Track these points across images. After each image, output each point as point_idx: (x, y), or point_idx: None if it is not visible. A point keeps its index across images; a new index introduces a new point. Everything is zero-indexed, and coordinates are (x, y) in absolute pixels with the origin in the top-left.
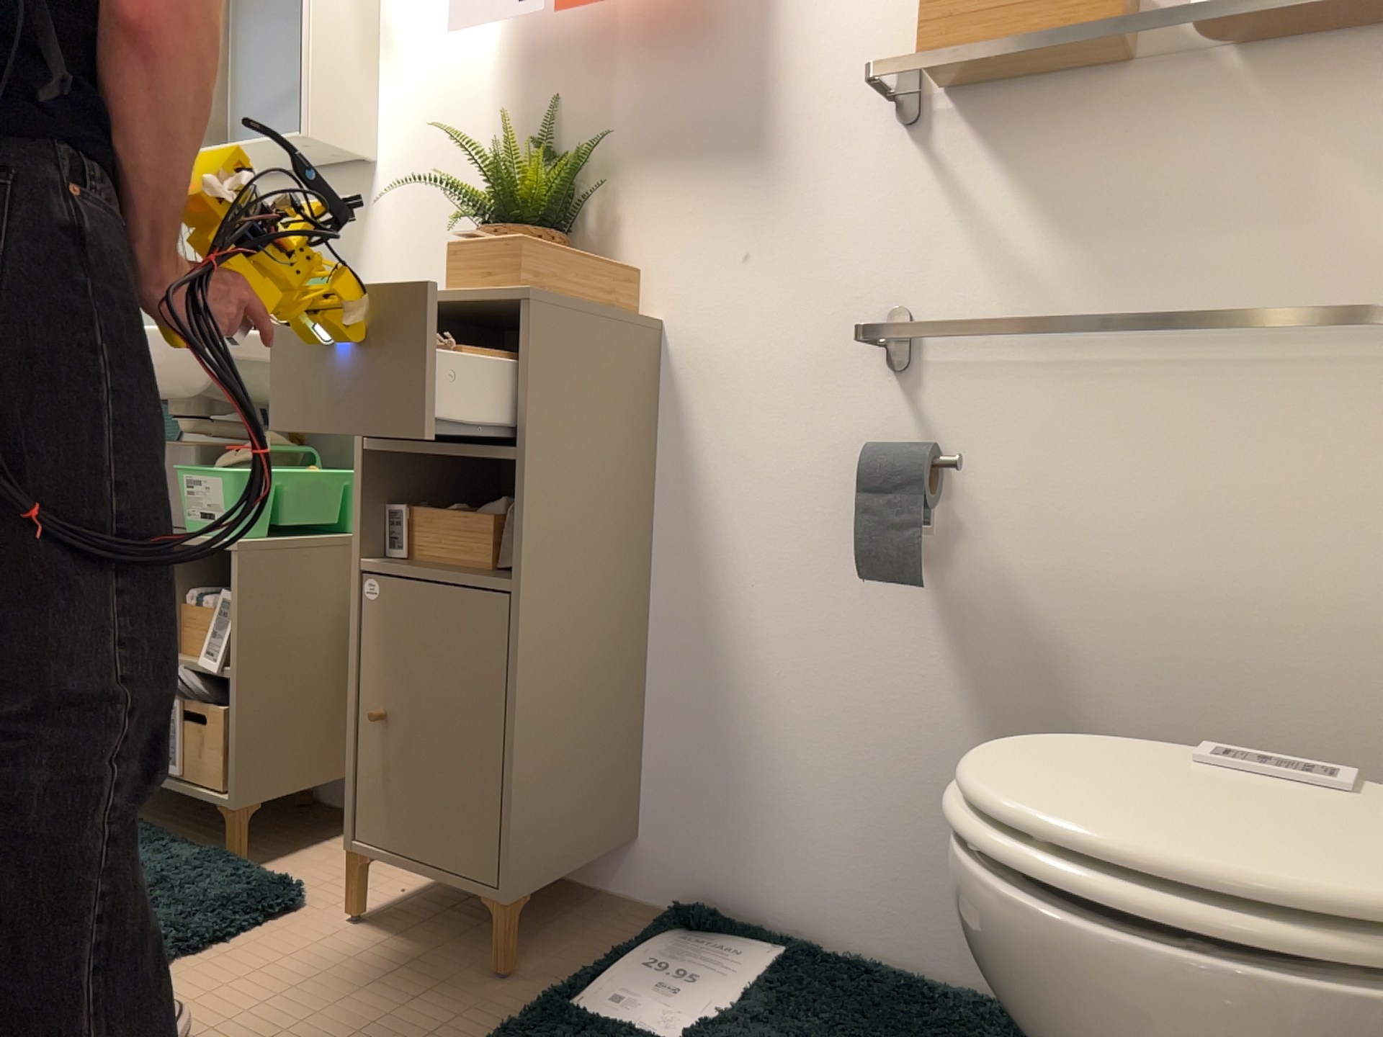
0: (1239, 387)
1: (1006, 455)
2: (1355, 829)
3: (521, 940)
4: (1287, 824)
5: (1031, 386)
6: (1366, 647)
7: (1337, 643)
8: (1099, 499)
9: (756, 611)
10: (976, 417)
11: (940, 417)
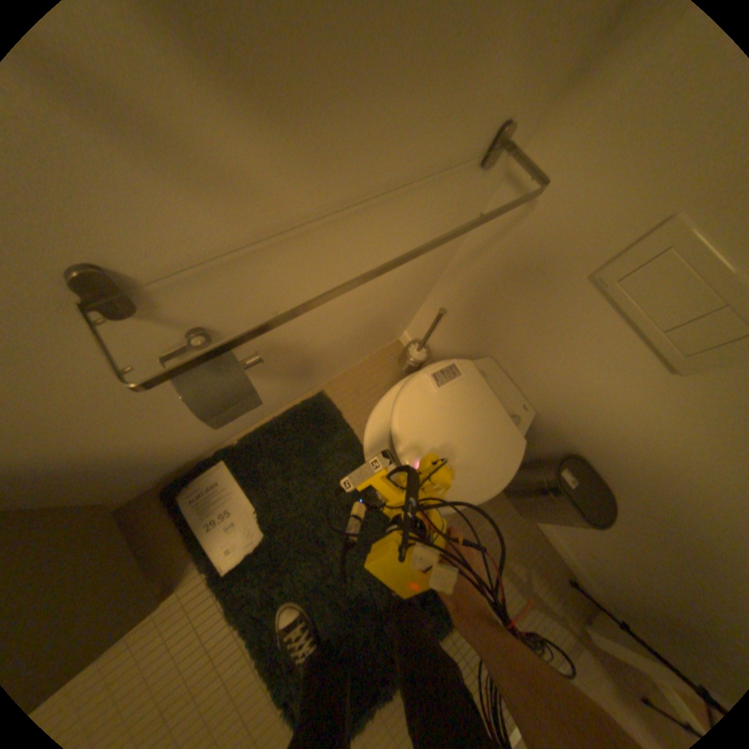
0: (398, 207)
1: (258, 303)
2: (484, 416)
3: (159, 591)
4: (477, 431)
5: (268, 261)
6: (409, 279)
7: (402, 282)
8: (318, 291)
9: (104, 449)
10: (227, 297)
11: (193, 312)
